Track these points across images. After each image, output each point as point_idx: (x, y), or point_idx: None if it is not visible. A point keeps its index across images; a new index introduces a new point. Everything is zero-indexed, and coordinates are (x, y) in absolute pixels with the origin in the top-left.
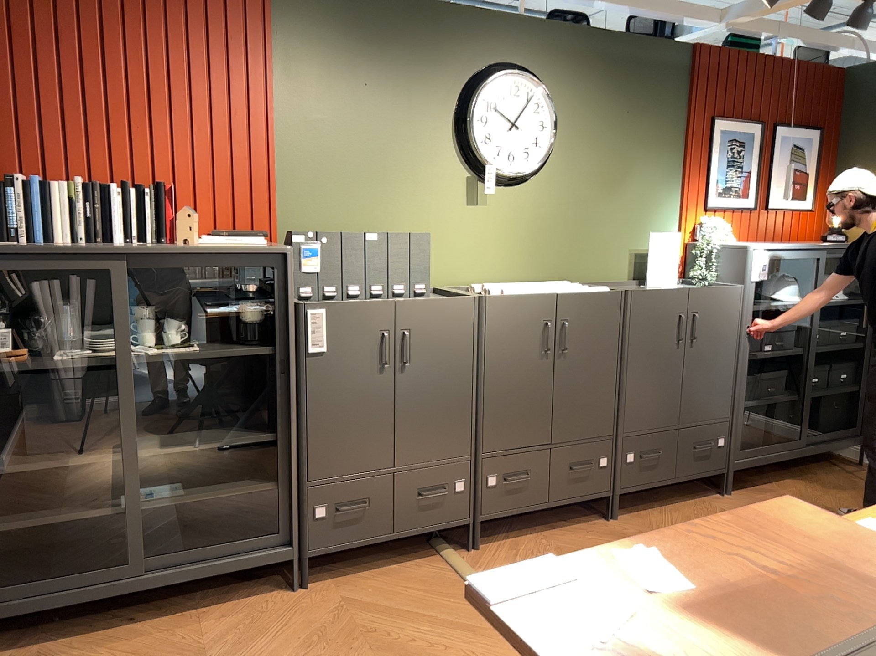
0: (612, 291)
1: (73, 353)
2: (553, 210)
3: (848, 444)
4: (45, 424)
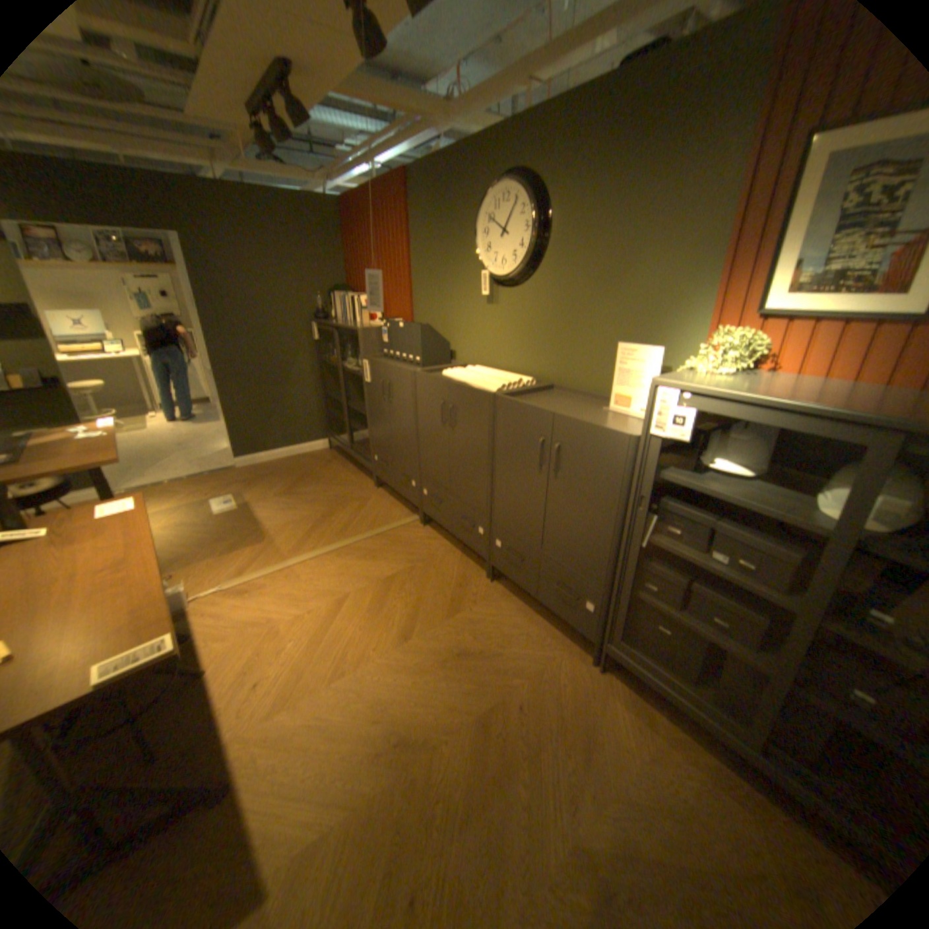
0: (489, 392)
1: (346, 362)
2: (545, 310)
3: None
4: (344, 386)
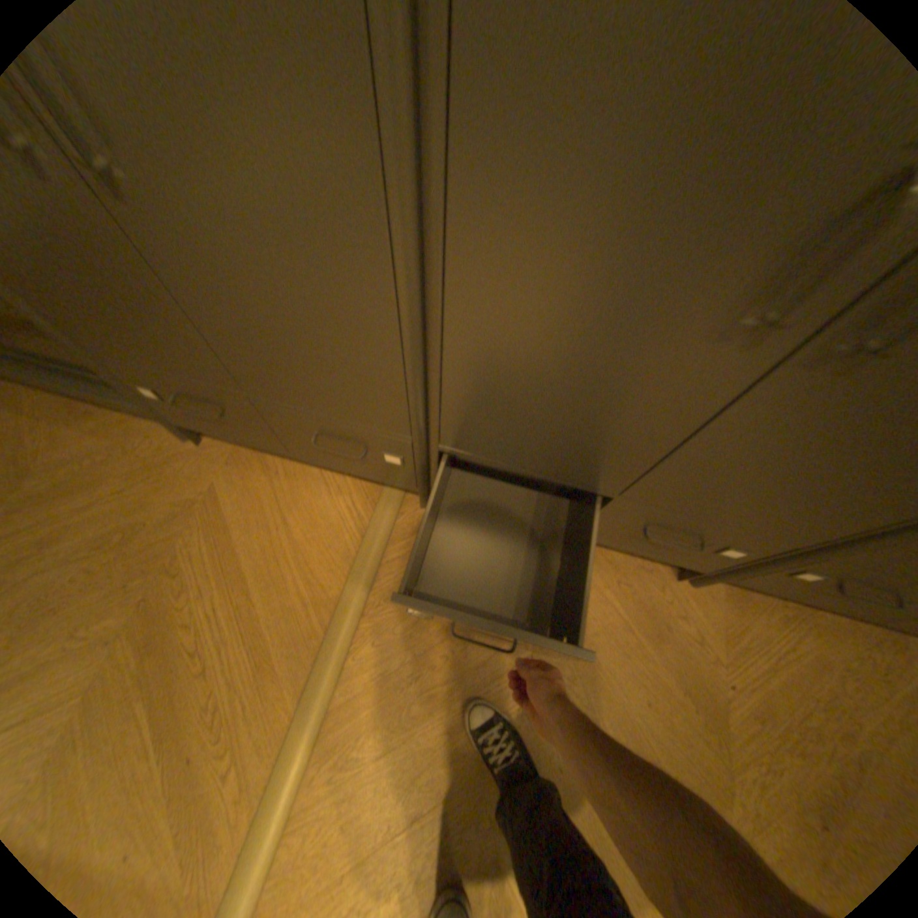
0: None
1: None
2: None
3: None
4: None
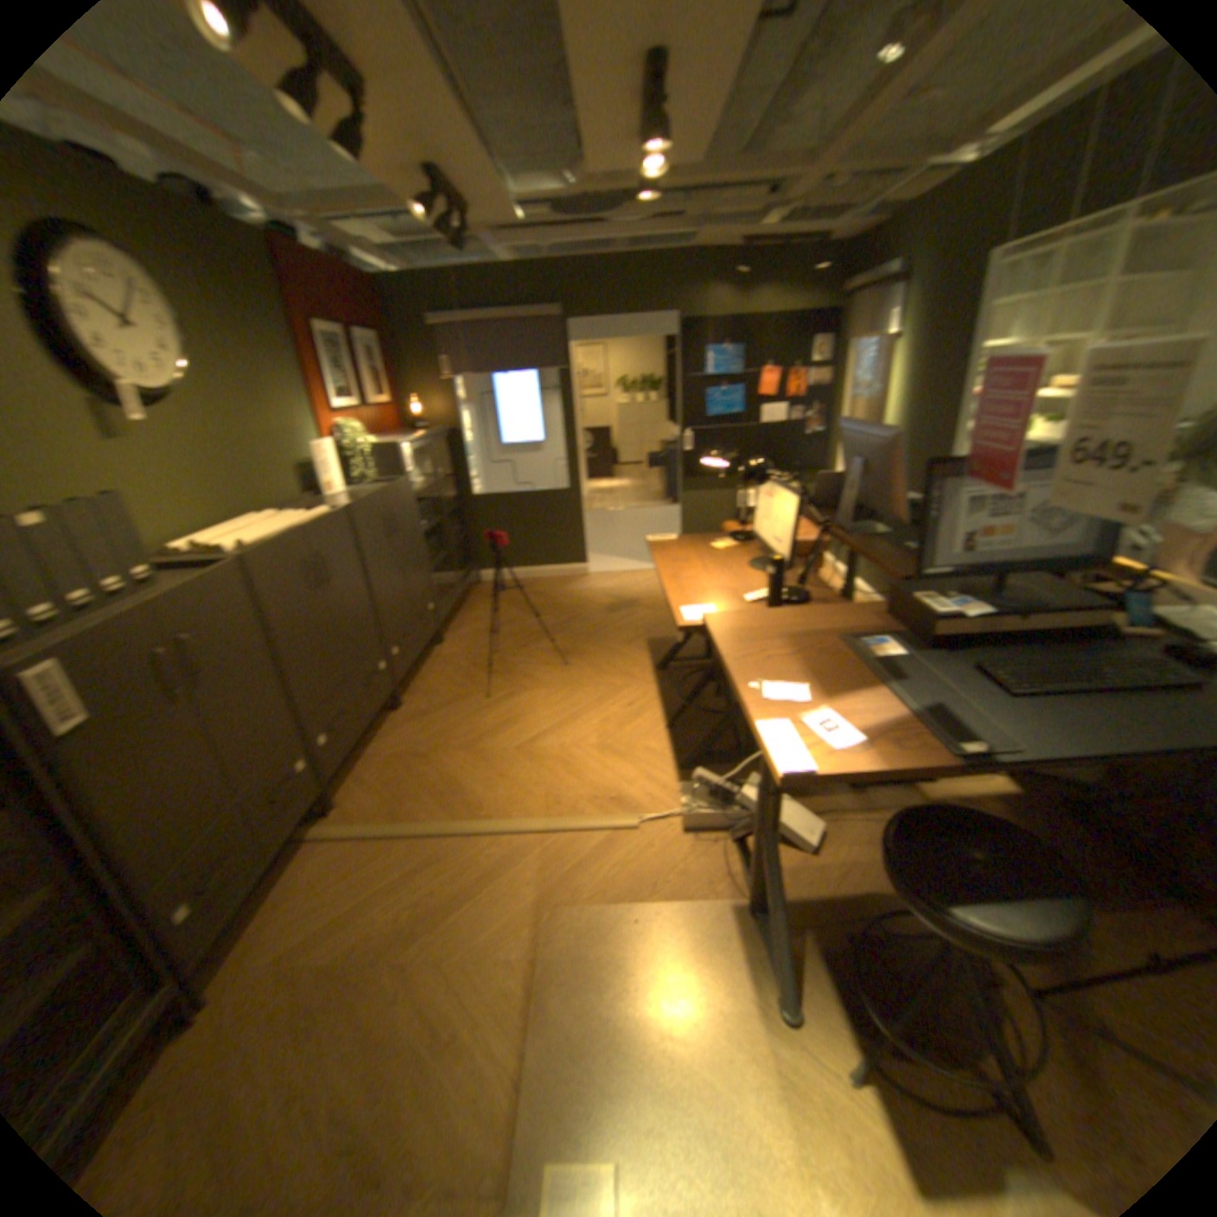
0: (333, 510)
1: None
2: (204, 432)
3: (472, 574)
4: None
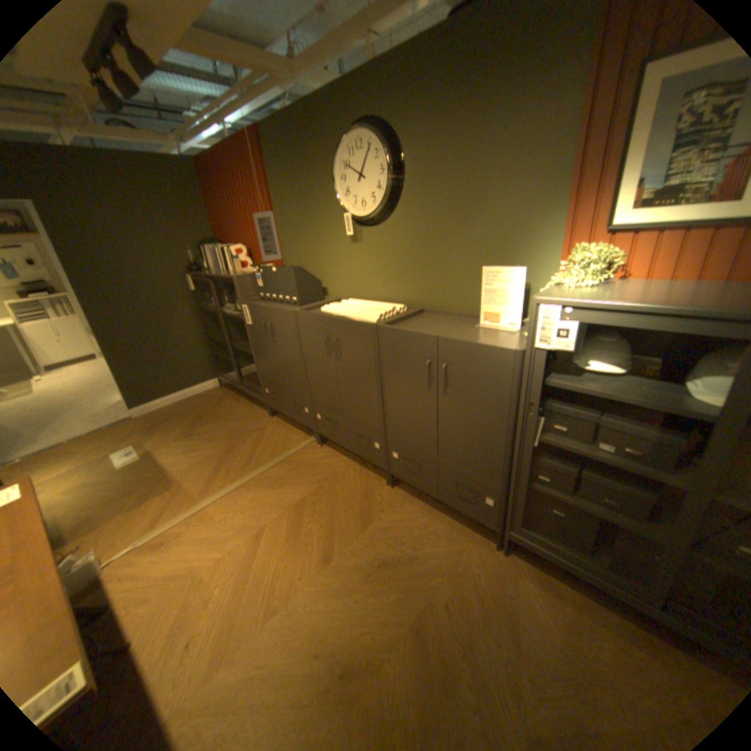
0: (370, 323)
1: (225, 308)
2: (407, 244)
3: None
4: (225, 329)
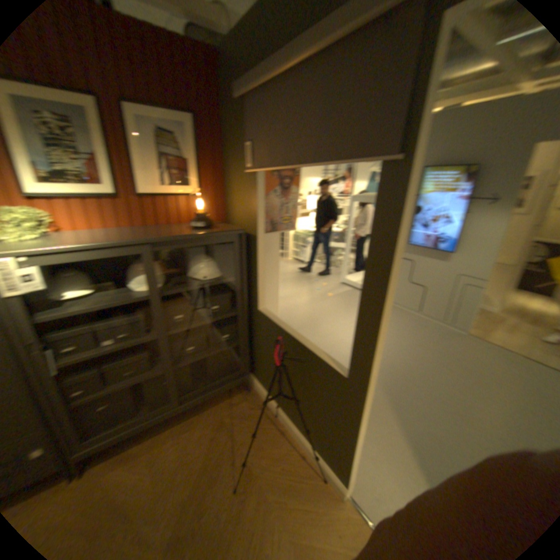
0: None
1: None
2: None
3: (228, 387)
4: None
